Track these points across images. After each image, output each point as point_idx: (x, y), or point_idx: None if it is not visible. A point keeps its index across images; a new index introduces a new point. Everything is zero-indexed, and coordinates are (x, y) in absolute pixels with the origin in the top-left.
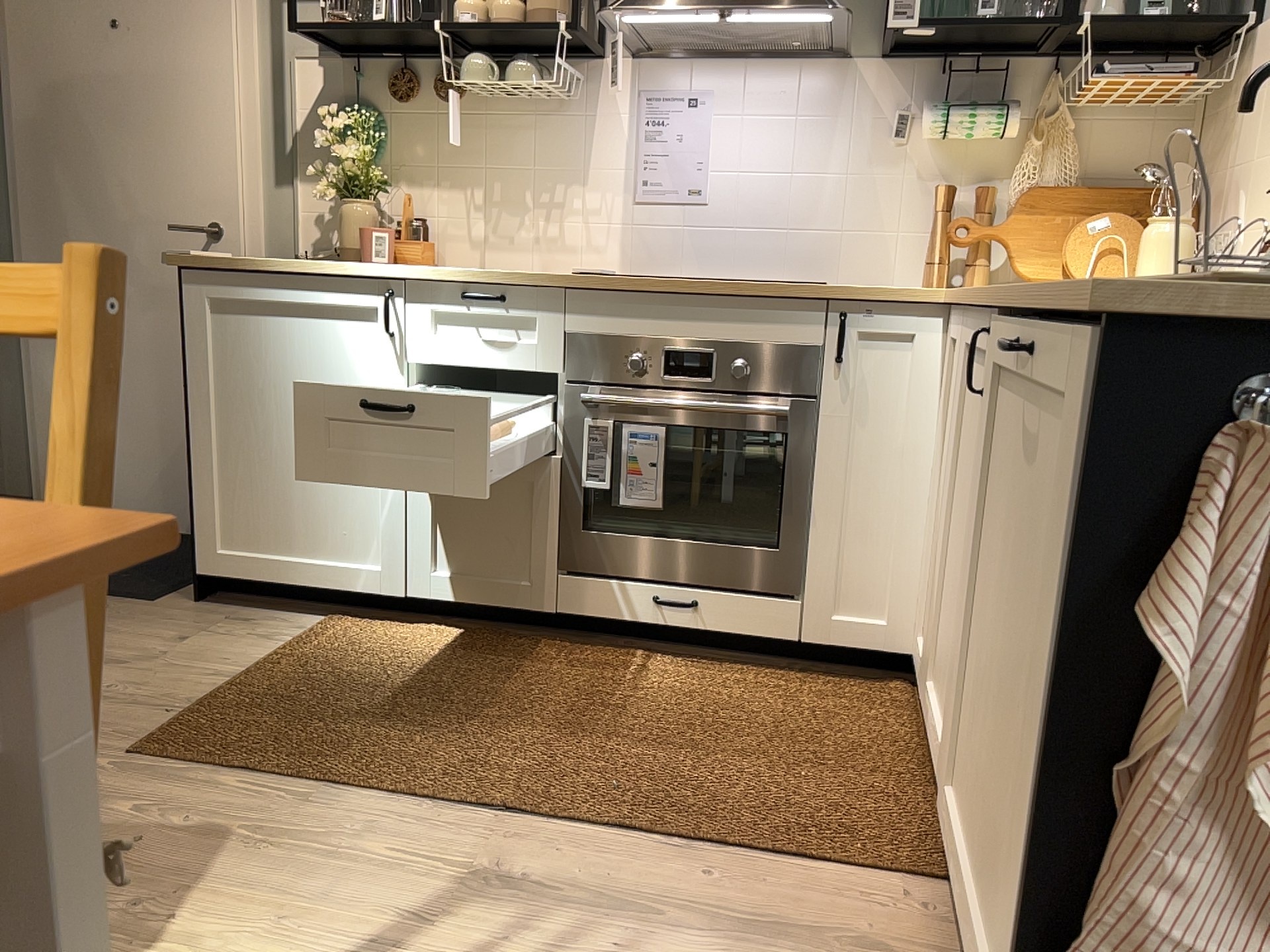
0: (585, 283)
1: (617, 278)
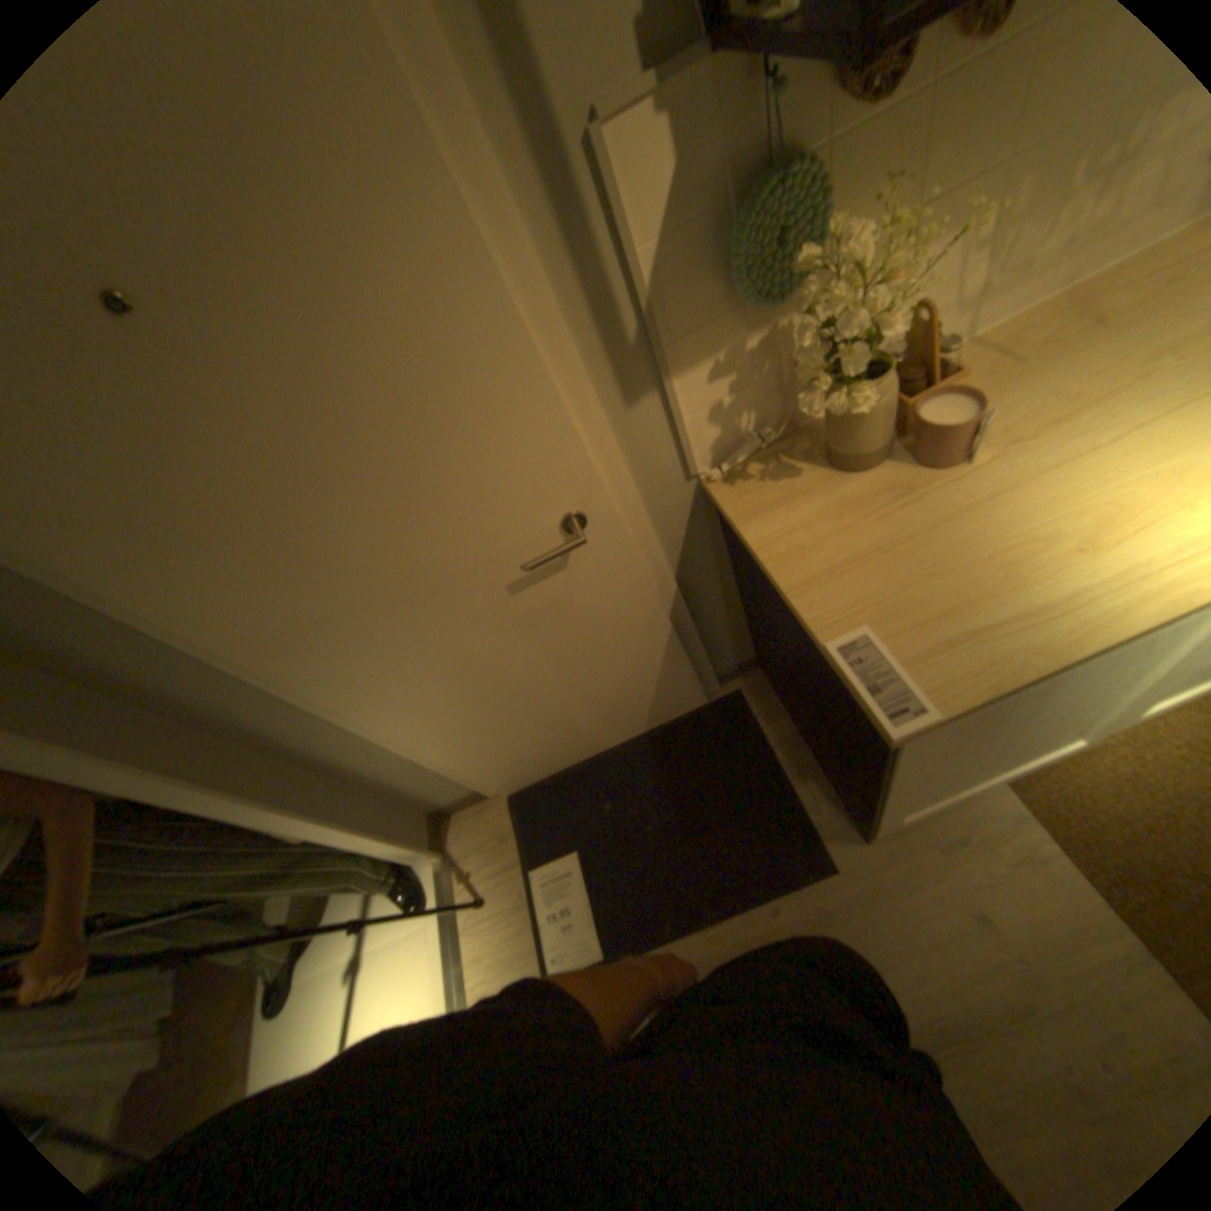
0: None
1: None
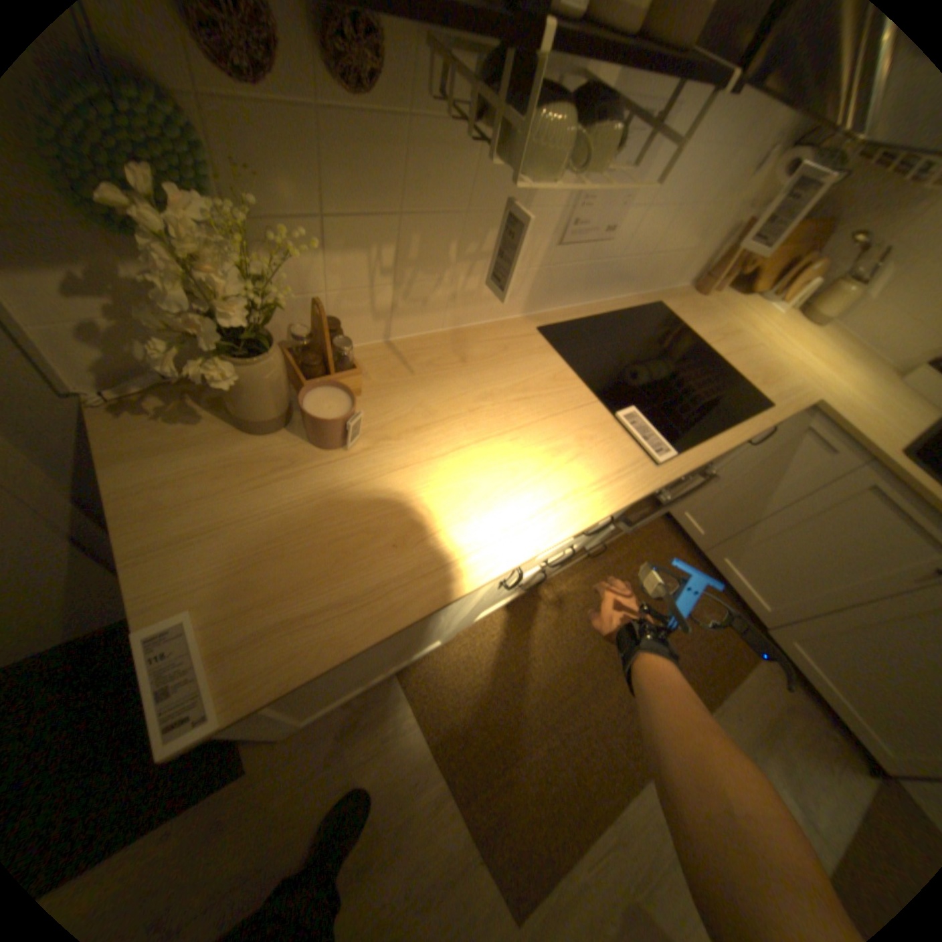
0: (679, 479)
1: (699, 464)
